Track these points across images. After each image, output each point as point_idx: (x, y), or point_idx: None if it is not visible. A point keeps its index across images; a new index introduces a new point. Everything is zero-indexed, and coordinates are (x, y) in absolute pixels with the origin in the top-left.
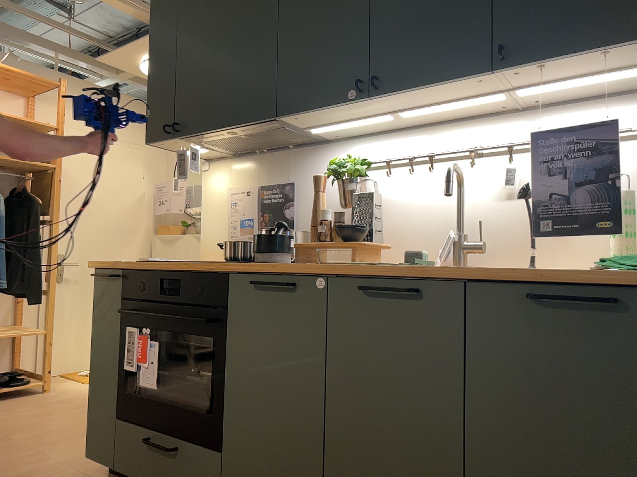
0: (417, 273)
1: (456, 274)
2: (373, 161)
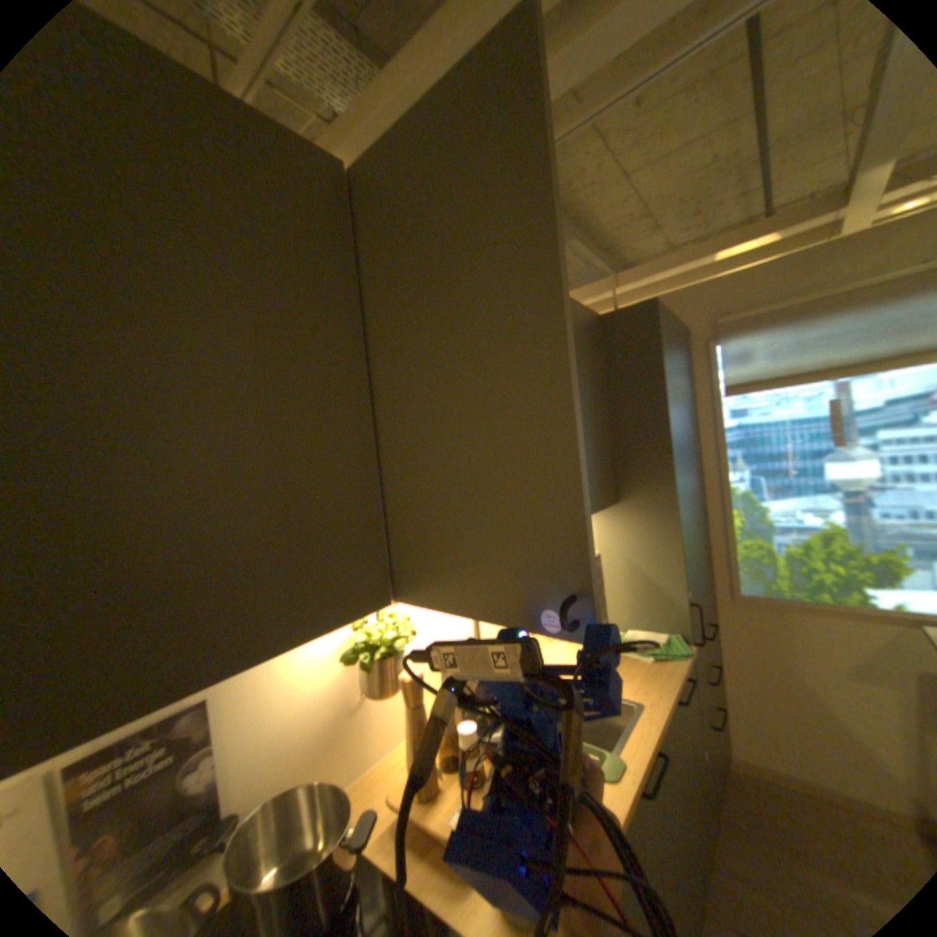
0: (659, 740)
1: (669, 721)
2: None
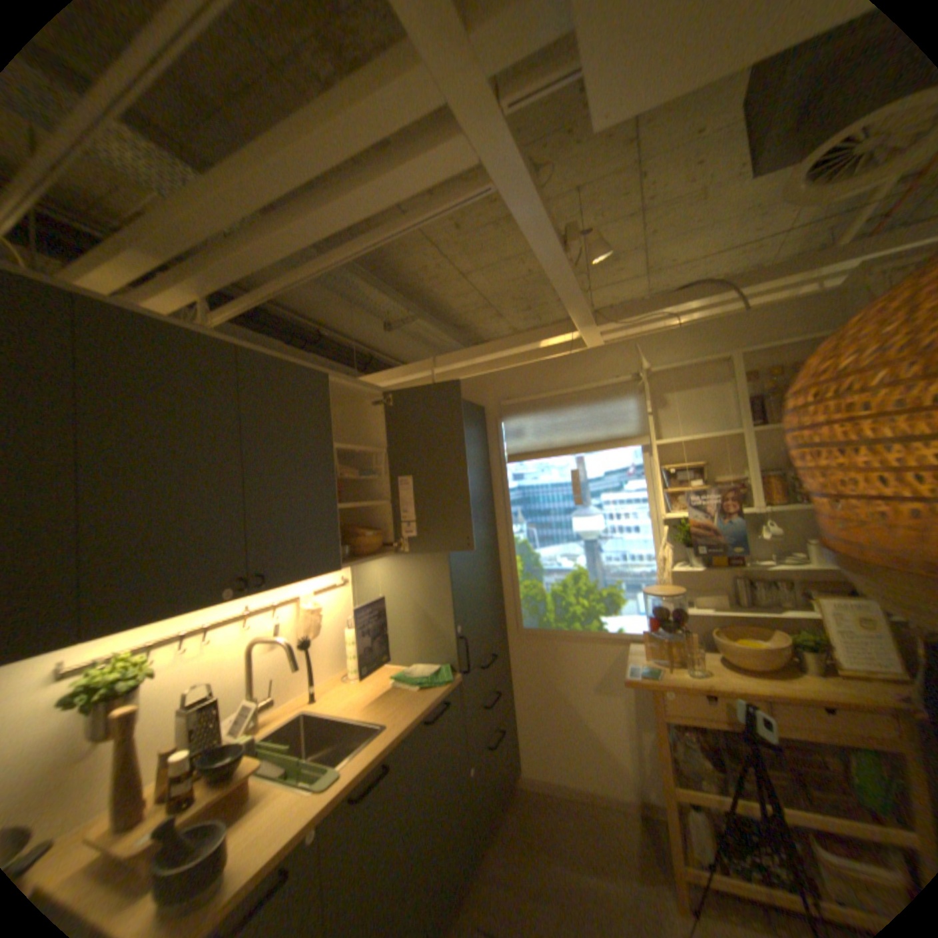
0: (383, 754)
1: (402, 737)
2: (131, 652)
